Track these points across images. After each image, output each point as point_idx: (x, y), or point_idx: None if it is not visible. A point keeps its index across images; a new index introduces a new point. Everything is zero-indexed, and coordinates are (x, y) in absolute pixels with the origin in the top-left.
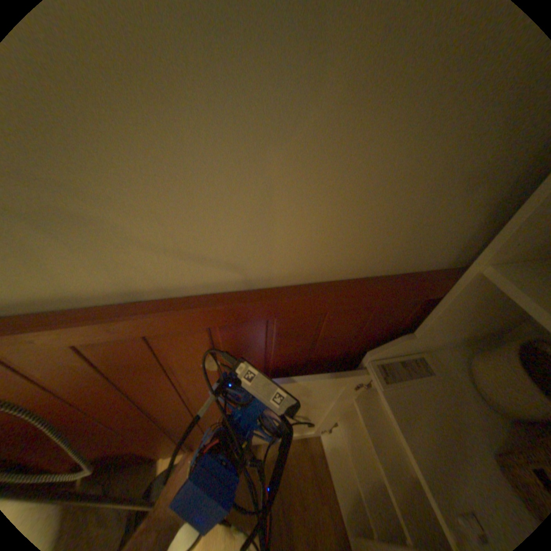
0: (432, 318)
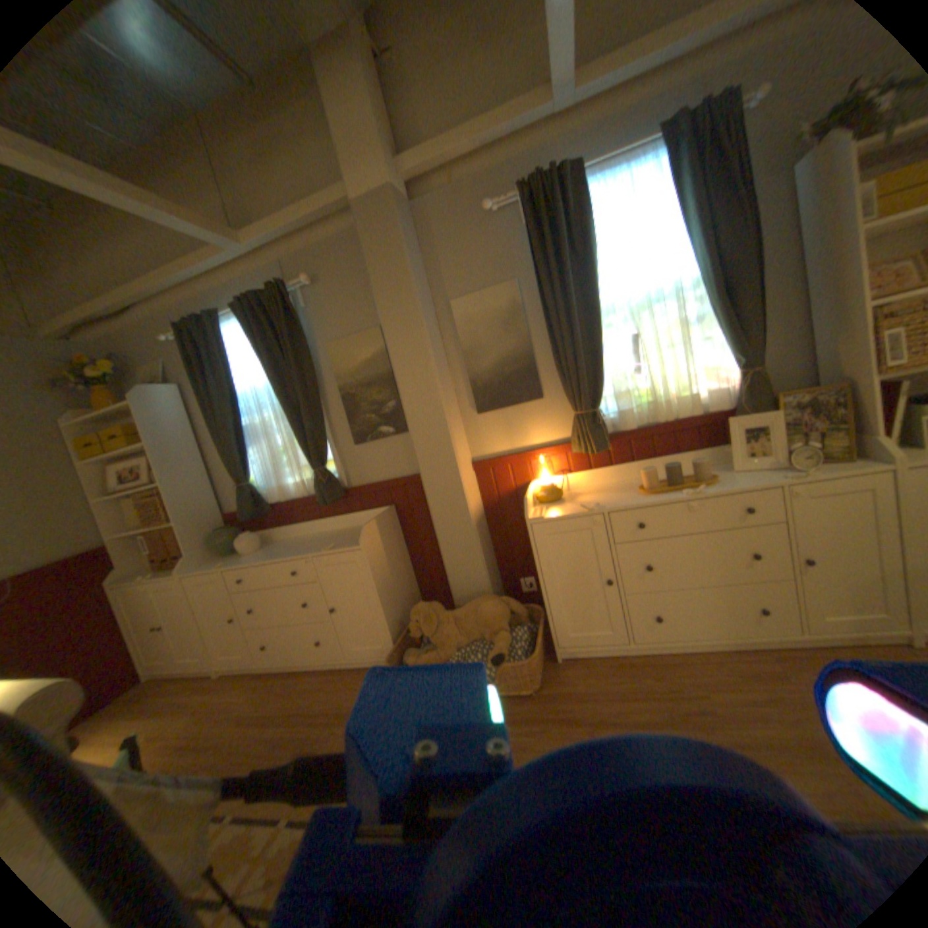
0: (111, 561)
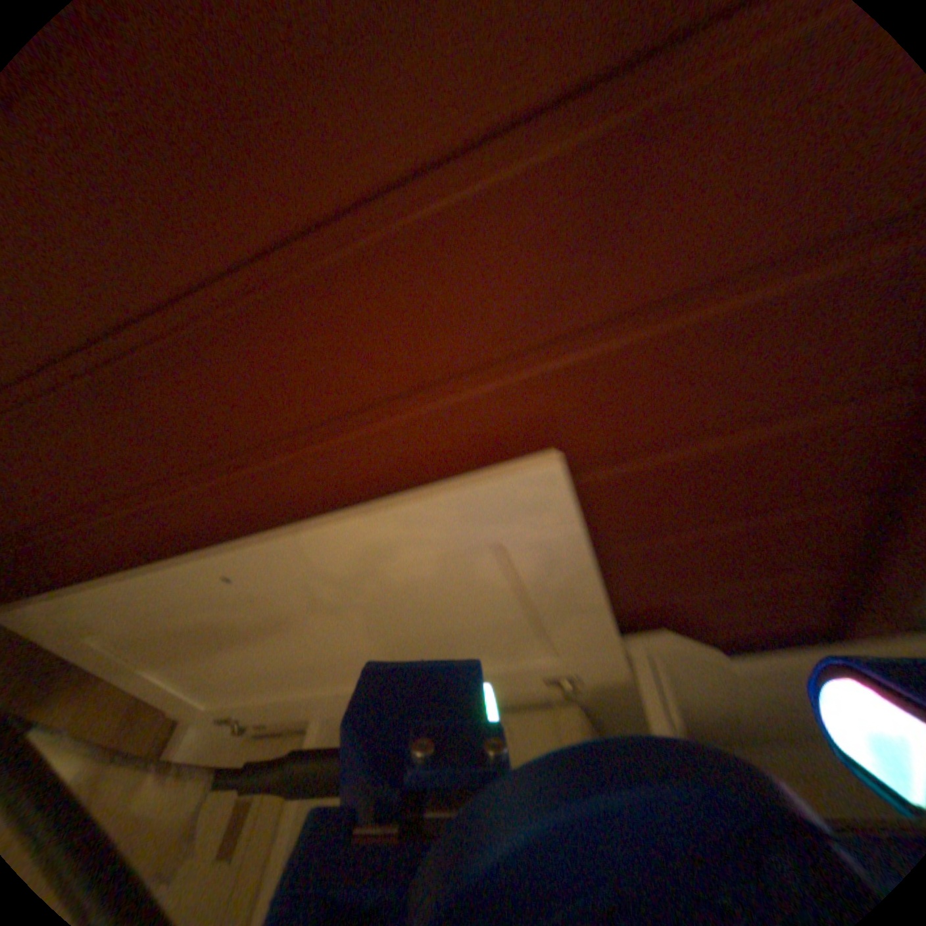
0: (782, 665)
